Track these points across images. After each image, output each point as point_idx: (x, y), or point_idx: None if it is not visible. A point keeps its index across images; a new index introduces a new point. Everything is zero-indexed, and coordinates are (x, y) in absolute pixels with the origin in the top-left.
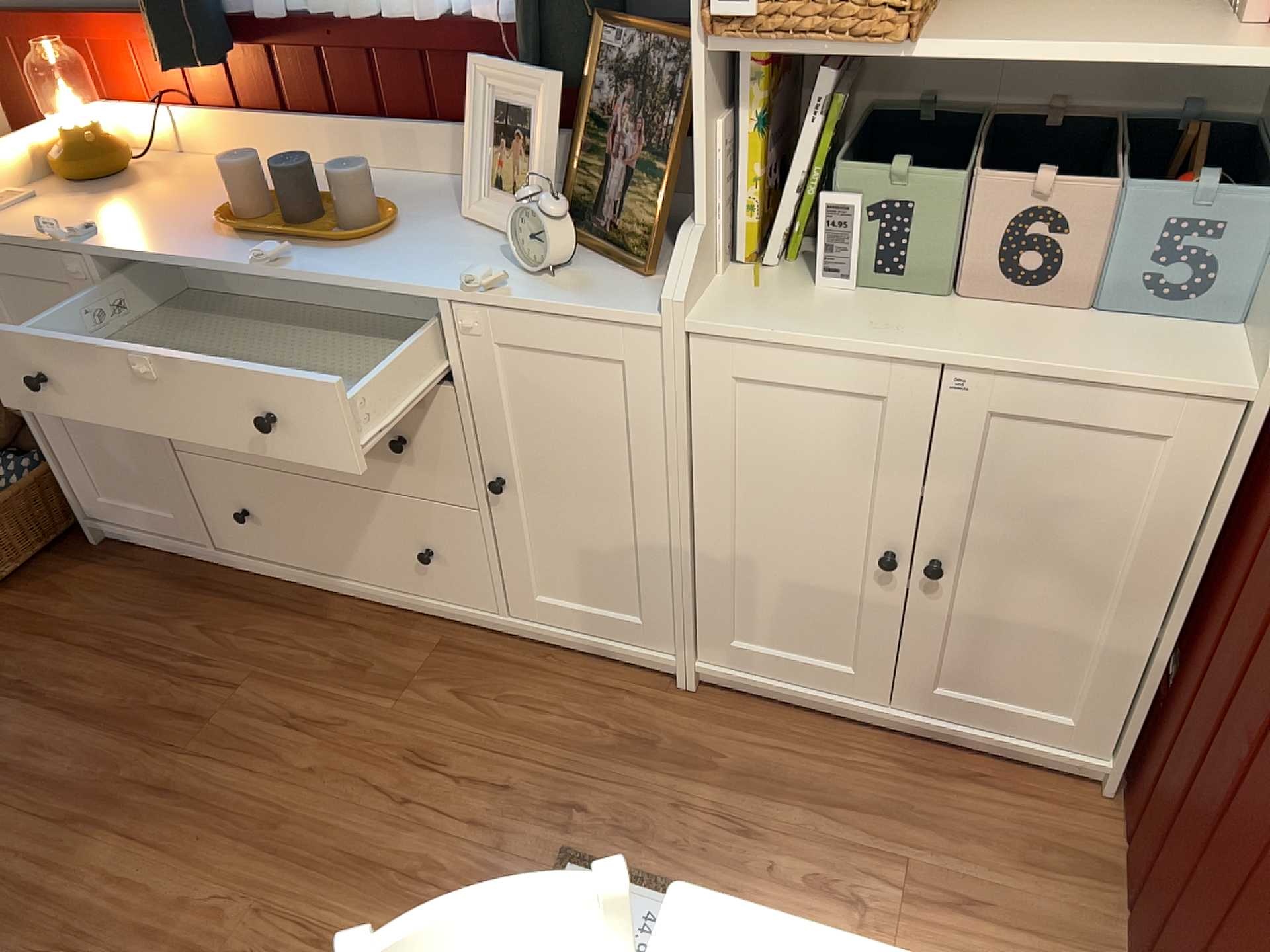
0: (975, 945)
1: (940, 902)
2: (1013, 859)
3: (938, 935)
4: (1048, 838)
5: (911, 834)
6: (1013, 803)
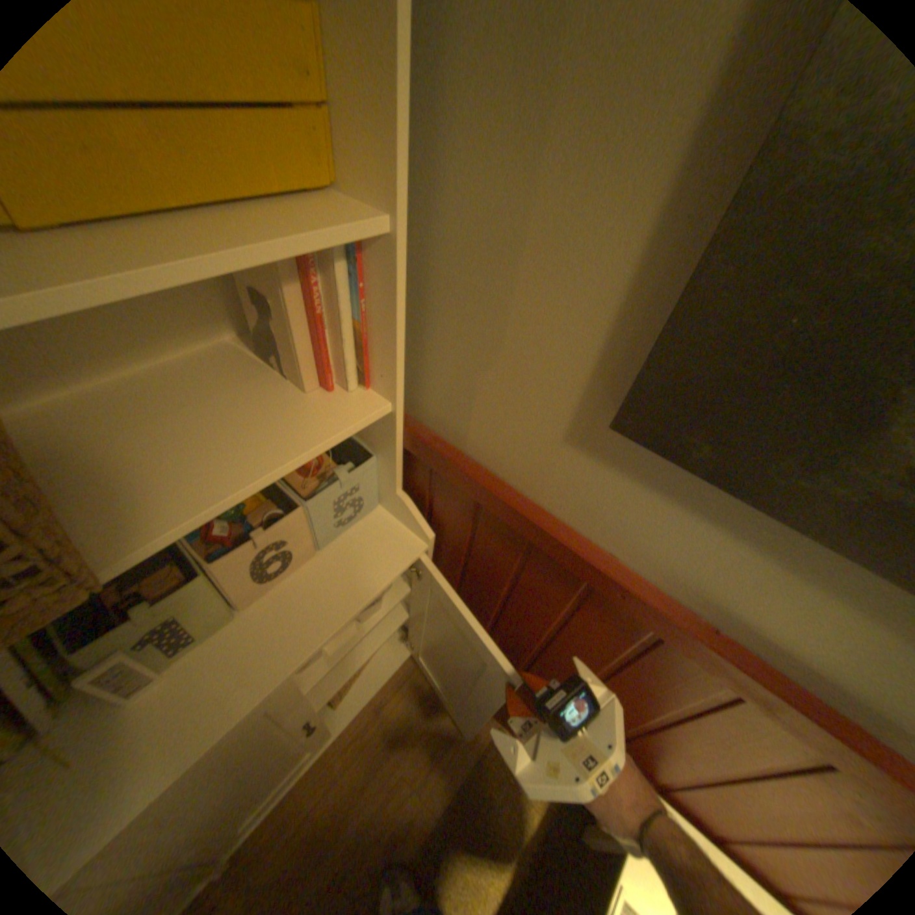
0: (454, 774)
1: (431, 778)
2: (427, 721)
3: (444, 791)
4: (425, 696)
5: (394, 768)
6: (404, 698)
